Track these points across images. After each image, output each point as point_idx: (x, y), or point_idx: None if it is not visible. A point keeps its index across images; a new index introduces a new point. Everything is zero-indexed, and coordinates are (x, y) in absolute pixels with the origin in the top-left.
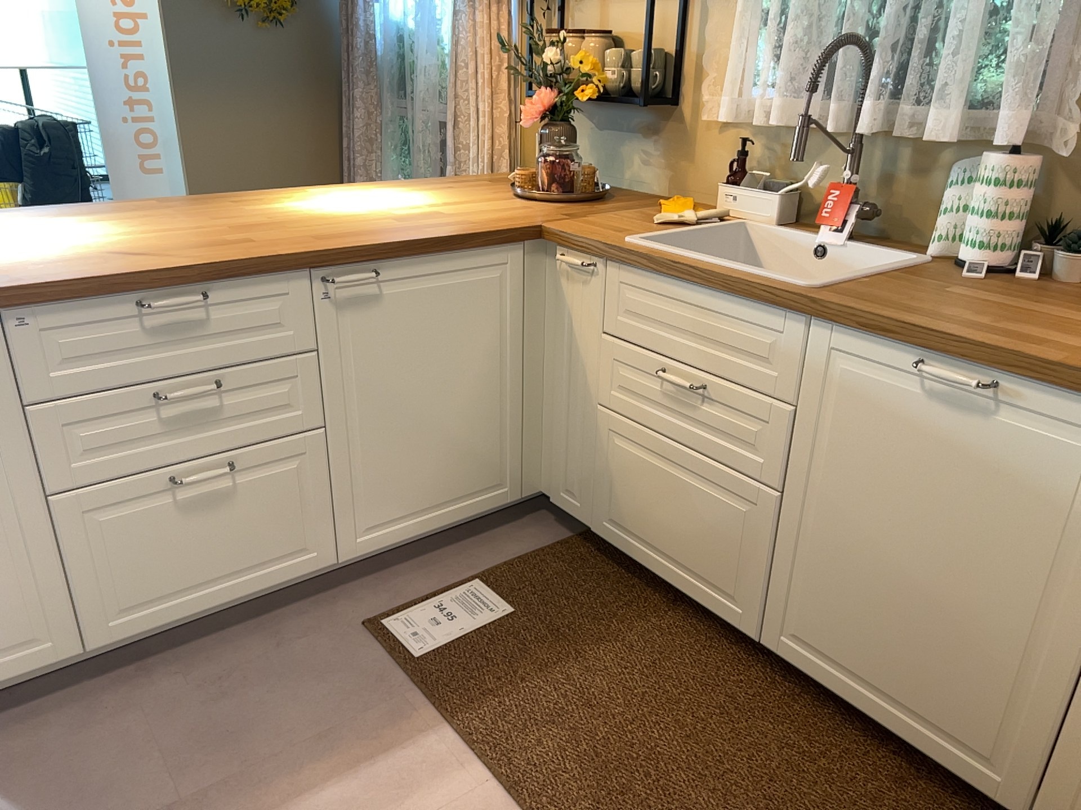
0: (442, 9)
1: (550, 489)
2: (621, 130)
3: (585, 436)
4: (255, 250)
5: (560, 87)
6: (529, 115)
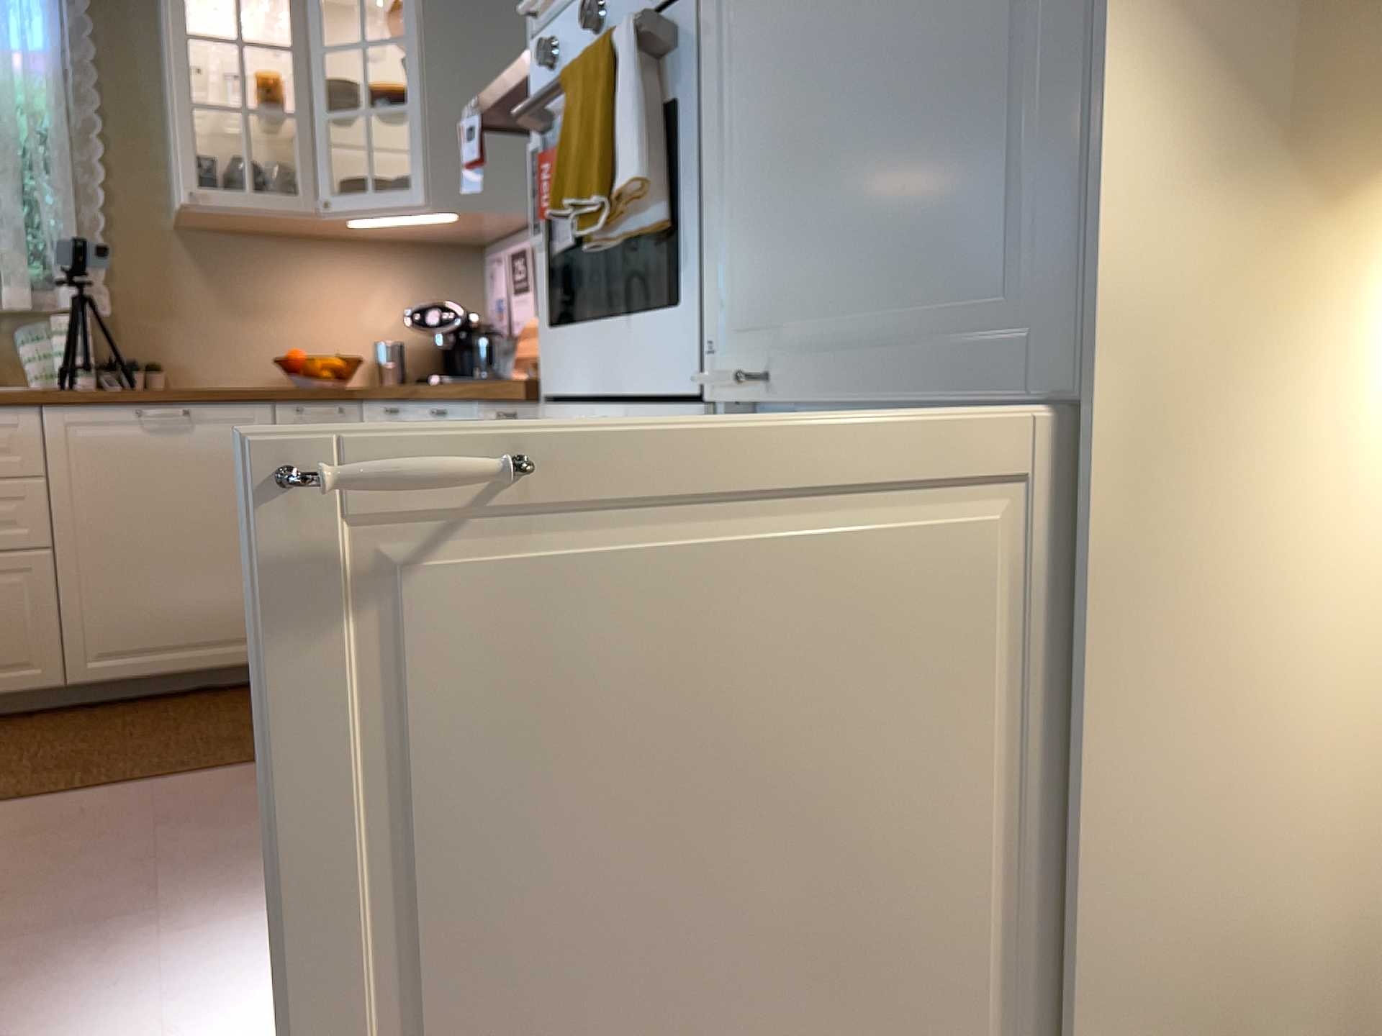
0: None
1: None
2: None
3: None
4: None
5: None
6: None
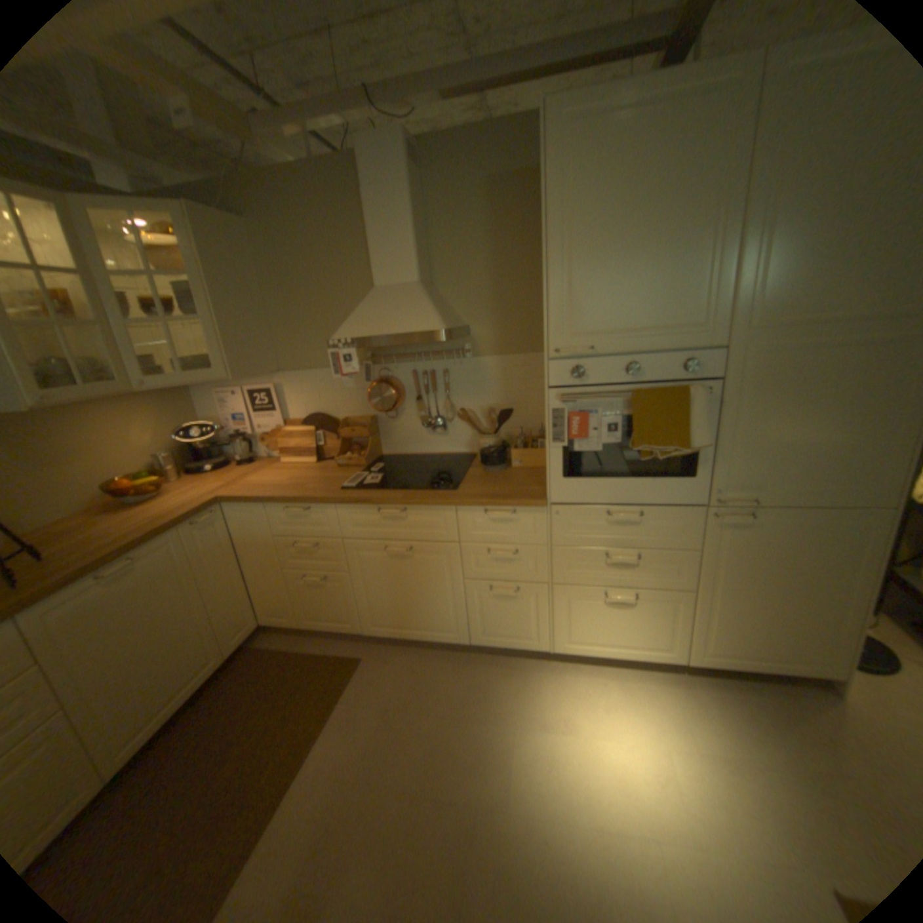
0: None
1: None
2: None
3: None
4: None
5: None
6: None
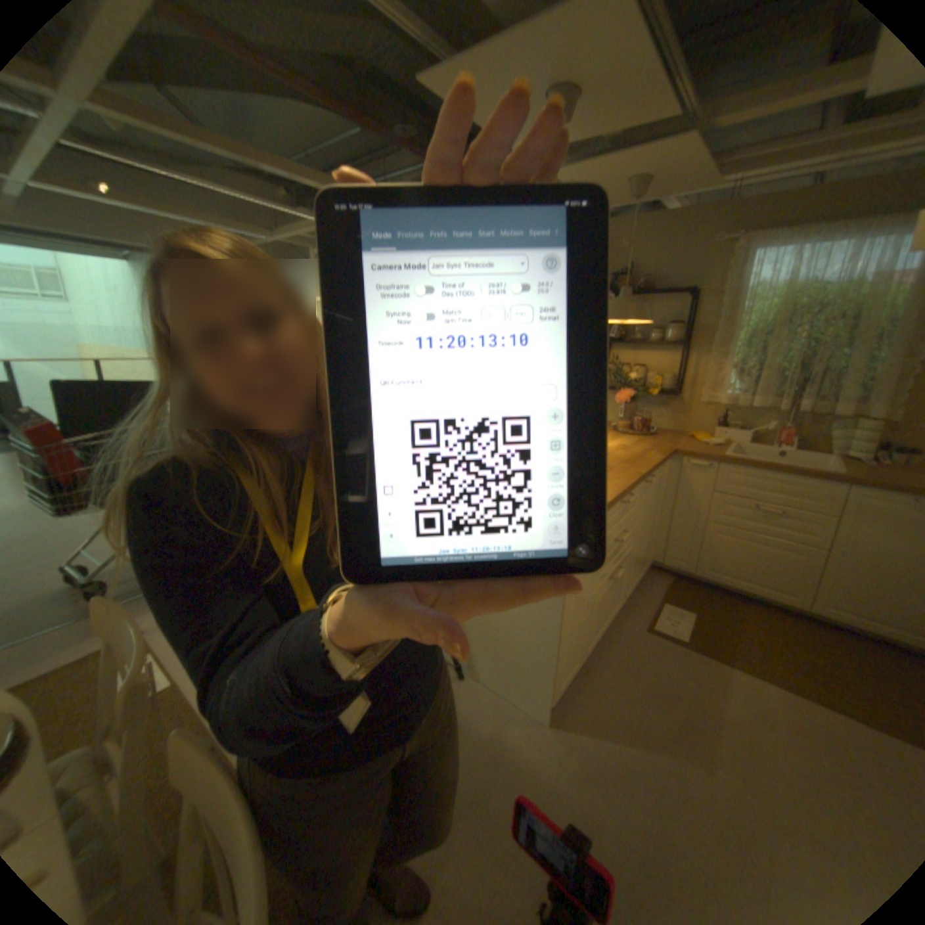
0: None
1: (661, 559)
2: (644, 402)
3: (694, 535)
4: (627, 471)
5: (636, 387)
6: (620, 398)
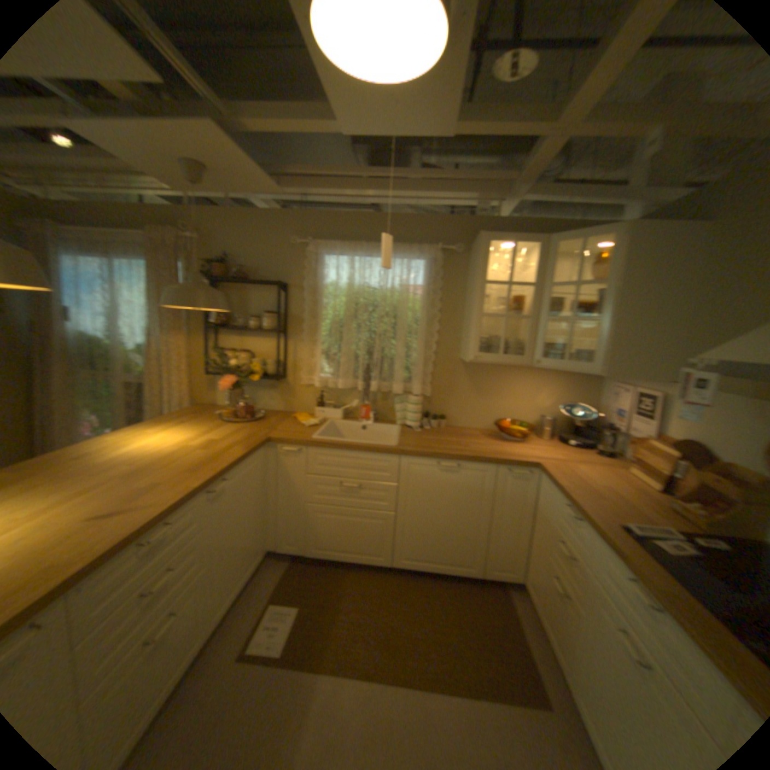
0: (130, 330)
1: (276, 547)
2: (259, 386)
3: (299, 518)
4: (177, 489)
5: (241, 374)
6: (226, 386)
